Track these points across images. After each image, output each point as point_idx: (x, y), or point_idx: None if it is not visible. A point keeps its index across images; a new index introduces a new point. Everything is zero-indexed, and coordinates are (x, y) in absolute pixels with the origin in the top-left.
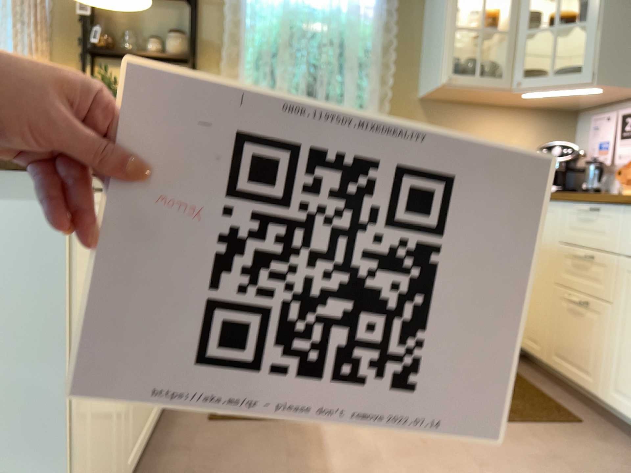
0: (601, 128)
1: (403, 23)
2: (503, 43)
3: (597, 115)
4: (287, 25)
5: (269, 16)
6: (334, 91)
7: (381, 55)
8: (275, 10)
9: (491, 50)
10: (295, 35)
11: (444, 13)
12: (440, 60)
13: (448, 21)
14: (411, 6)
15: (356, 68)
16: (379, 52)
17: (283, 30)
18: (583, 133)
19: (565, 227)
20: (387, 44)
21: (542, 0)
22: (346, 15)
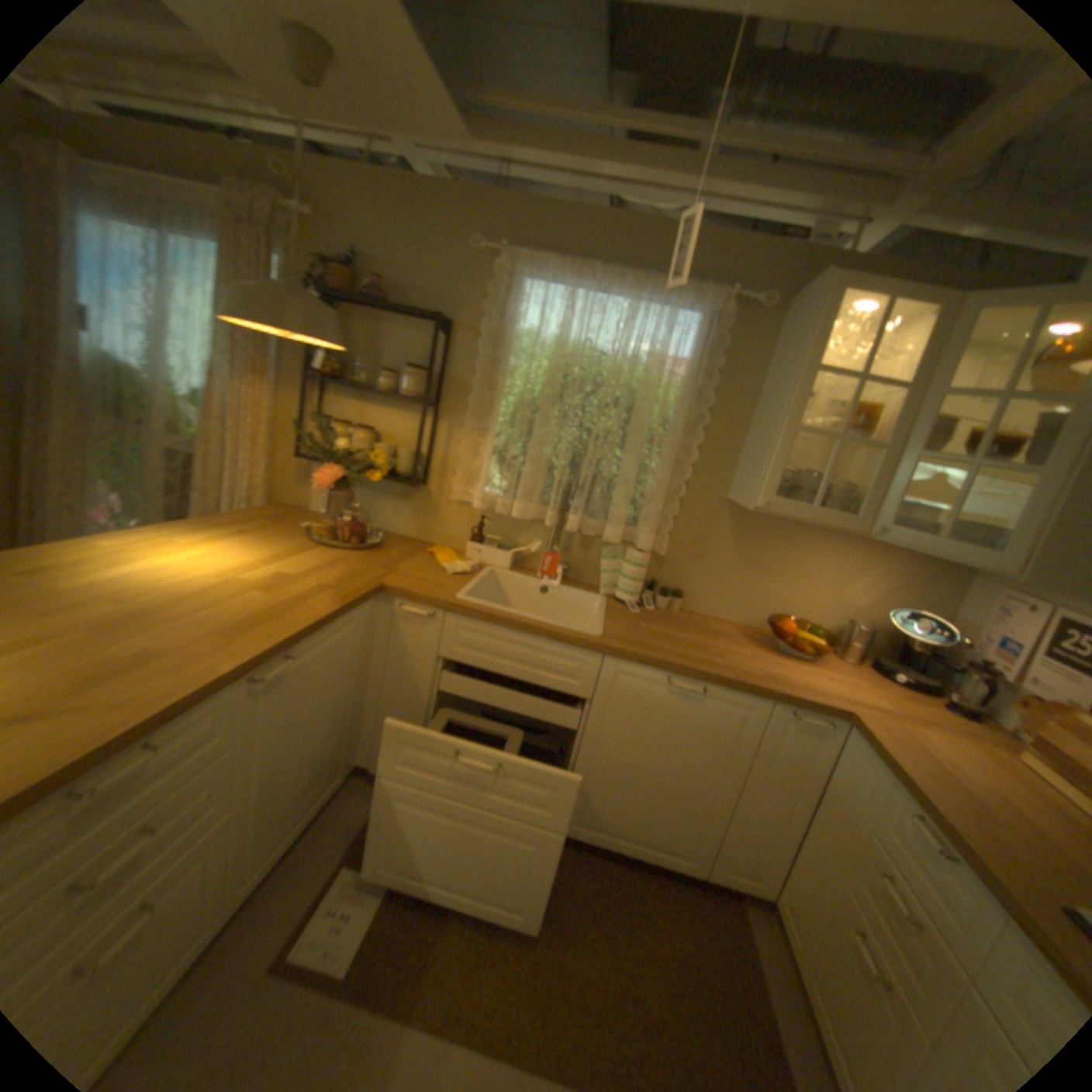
0: (1011, 615)
1: (728, 389)
2: (875, 454)
3: (1011, 585)
4: (558, 375)
5: (535, 359)
6: (605, 473)
7: (683, 433)
8: (547, 349)
9: (855, 453)
10: (565, 389)
11: (785, 400)
12: (761, 471)
13: (786, 415)
14: (745, 366)
15: (642, 447)
16: (680, 428)
17: (549, 382)
18: (977, 597)
19: (888, 817)
20: (695, 419)
21: (968, 383)
22: (644, 369)
